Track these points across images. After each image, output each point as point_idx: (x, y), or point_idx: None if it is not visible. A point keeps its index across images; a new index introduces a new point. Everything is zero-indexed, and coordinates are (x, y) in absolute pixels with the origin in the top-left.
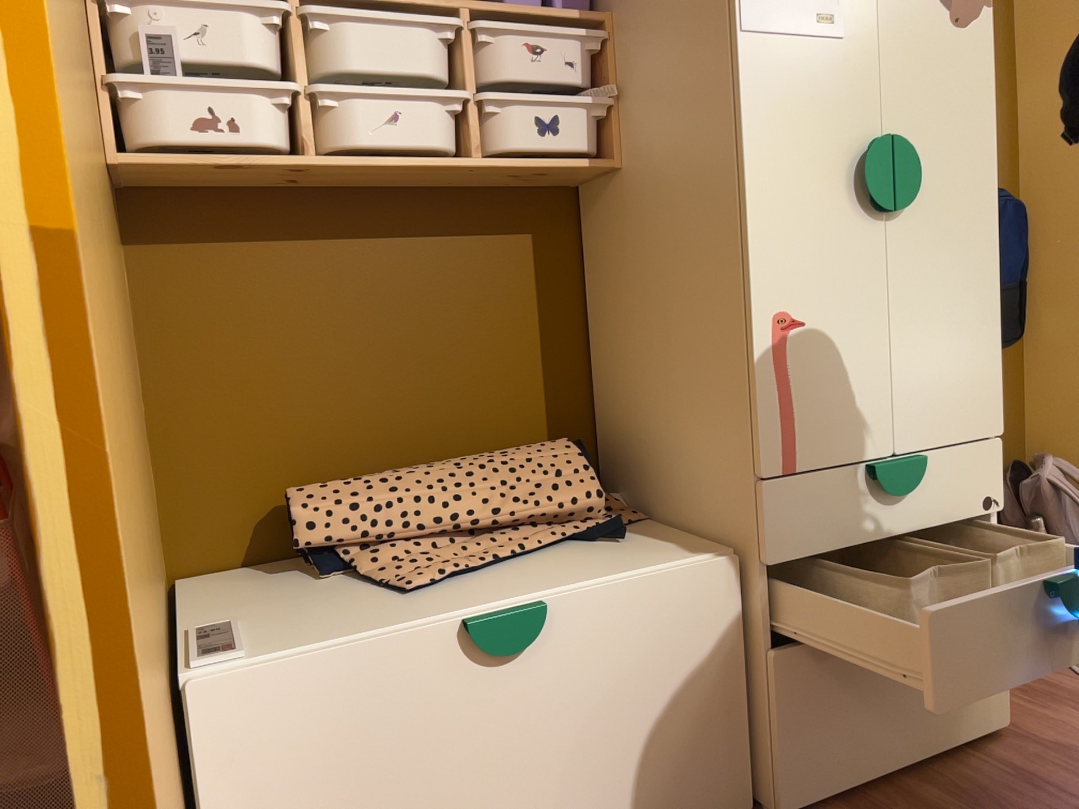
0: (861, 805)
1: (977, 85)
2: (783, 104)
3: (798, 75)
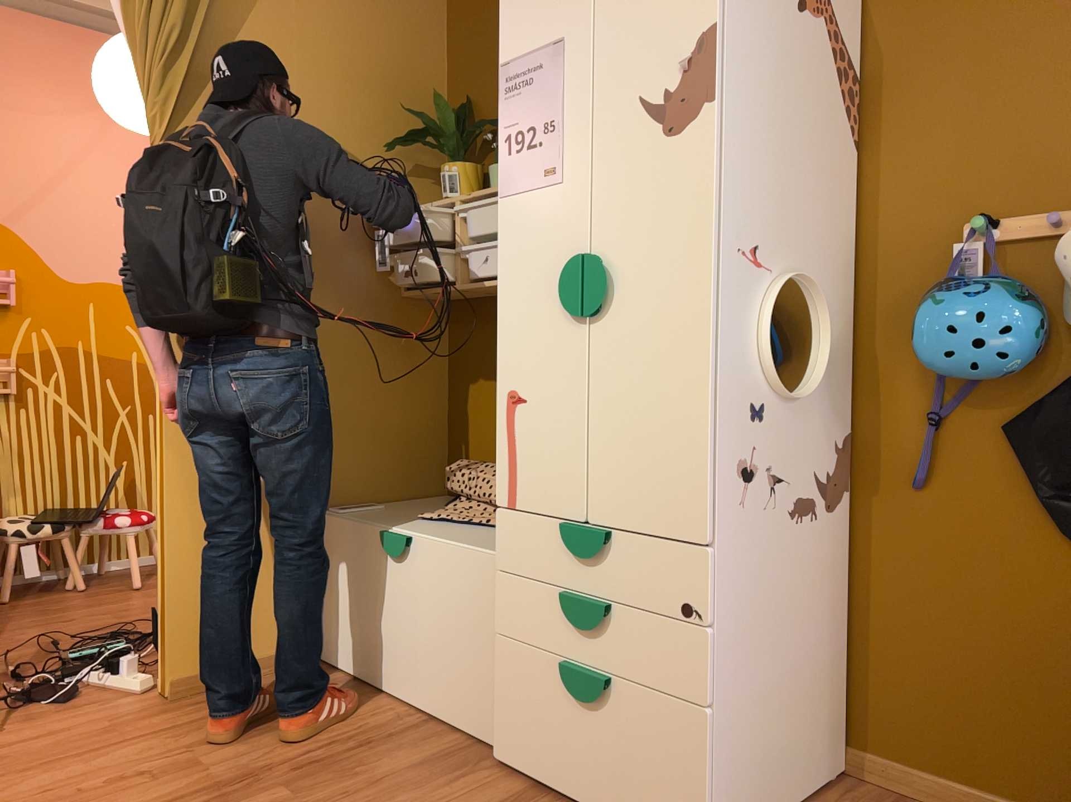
0: (530, 793)
1: (690, 185)
2: (520, 240)
3: (530, 217)
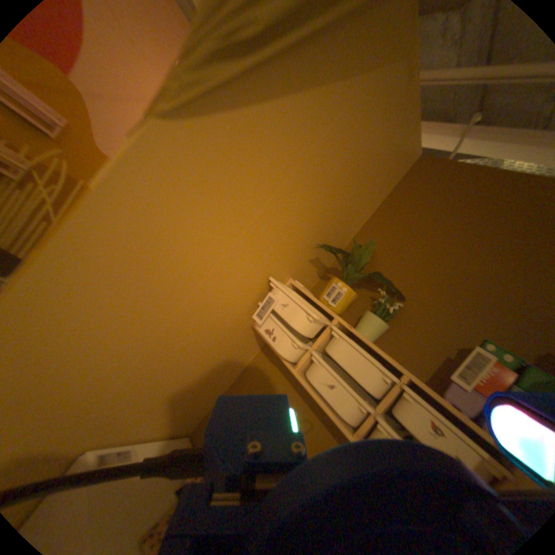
0: None
1: None
2: None
3: None
